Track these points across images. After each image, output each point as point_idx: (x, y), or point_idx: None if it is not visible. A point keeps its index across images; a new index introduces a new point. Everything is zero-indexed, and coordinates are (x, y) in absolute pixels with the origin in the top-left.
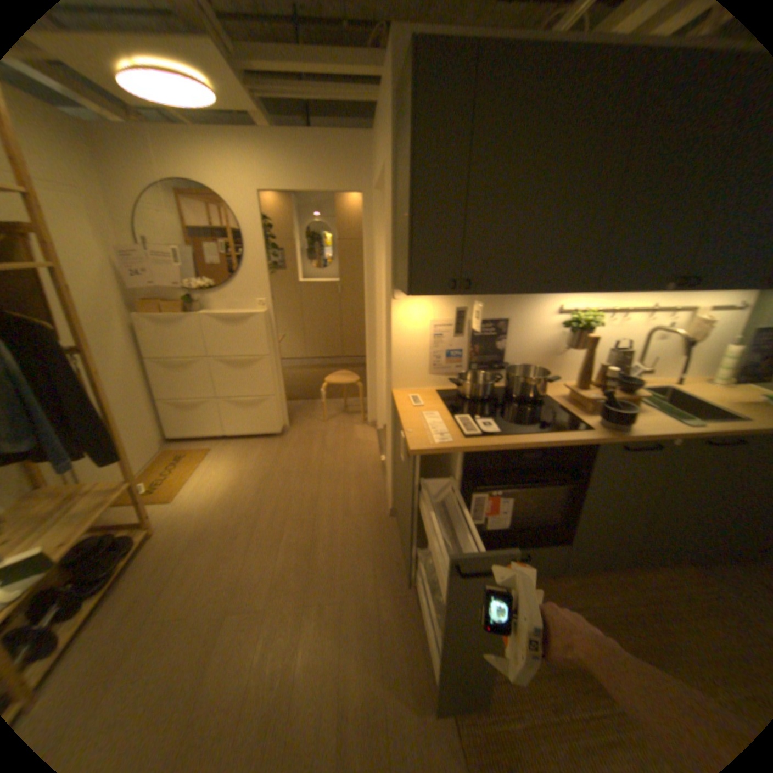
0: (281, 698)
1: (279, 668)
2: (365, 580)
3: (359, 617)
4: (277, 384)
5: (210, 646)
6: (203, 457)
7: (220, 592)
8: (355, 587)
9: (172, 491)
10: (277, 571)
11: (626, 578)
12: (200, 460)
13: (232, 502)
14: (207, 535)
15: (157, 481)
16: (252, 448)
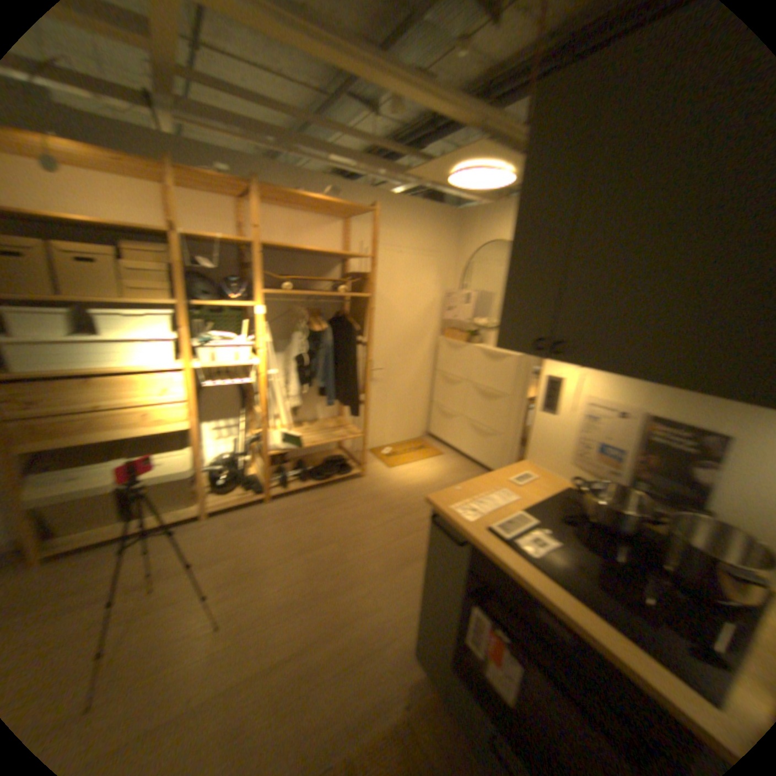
0: (298, 608)
1: (315, 595)
2: (410, 619)
3: (375, 631)
4: (512, 427)
5: (314, 549)
6: (432, 456)
7: (347, 531)
8: (398, 613)
9: (395, 462)
10: (378, 551)
11: None
12: (428, 456)
13: (411, 493)
14: (379, 499)
15: (396, 452)
16: (467, 470)
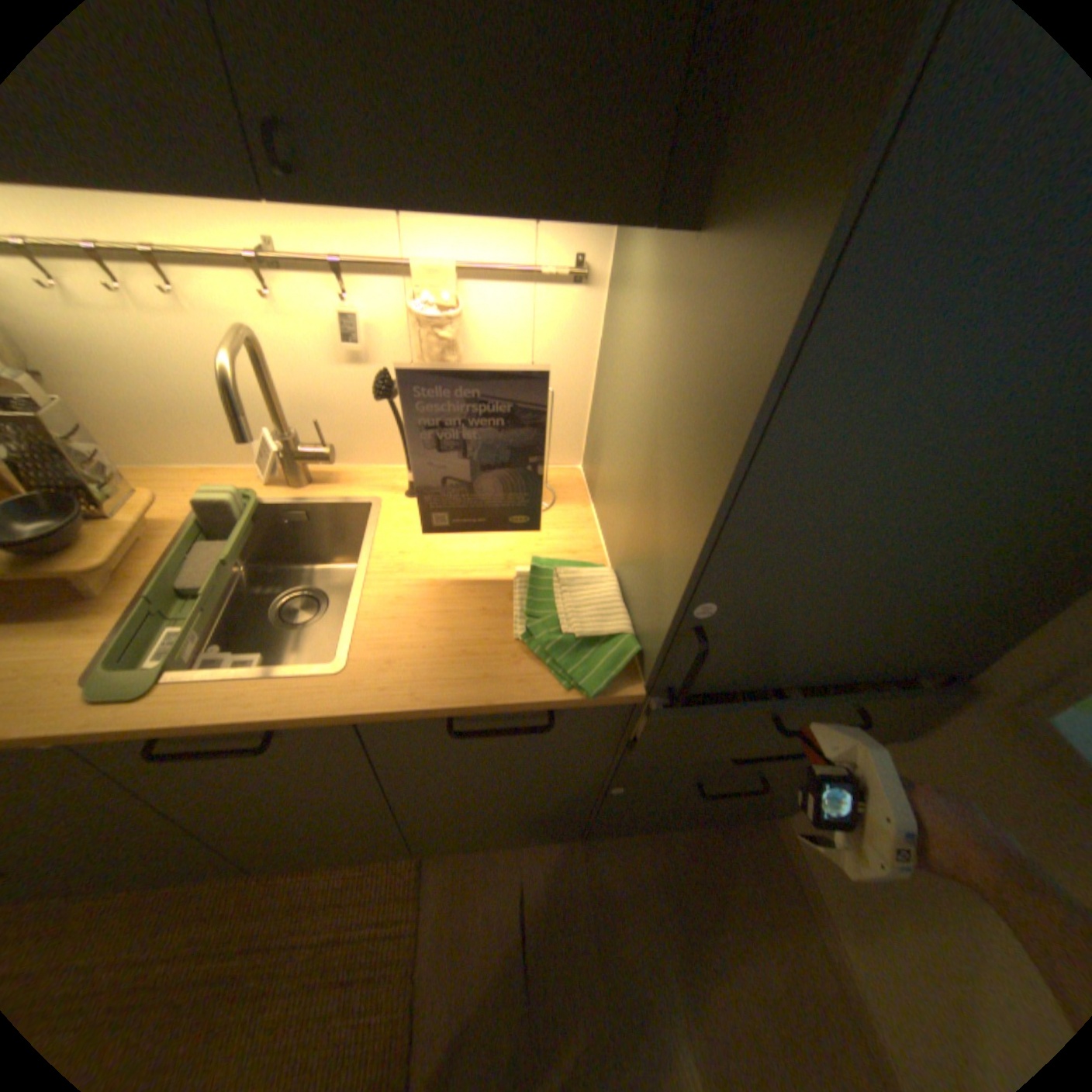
0: None
1: None
2: None
3: None
4: None
5: None
6: None
7: None
8: None
9: None
10: None
11: (254, 883)
12: None
13: None
14: None
15: None
16: None
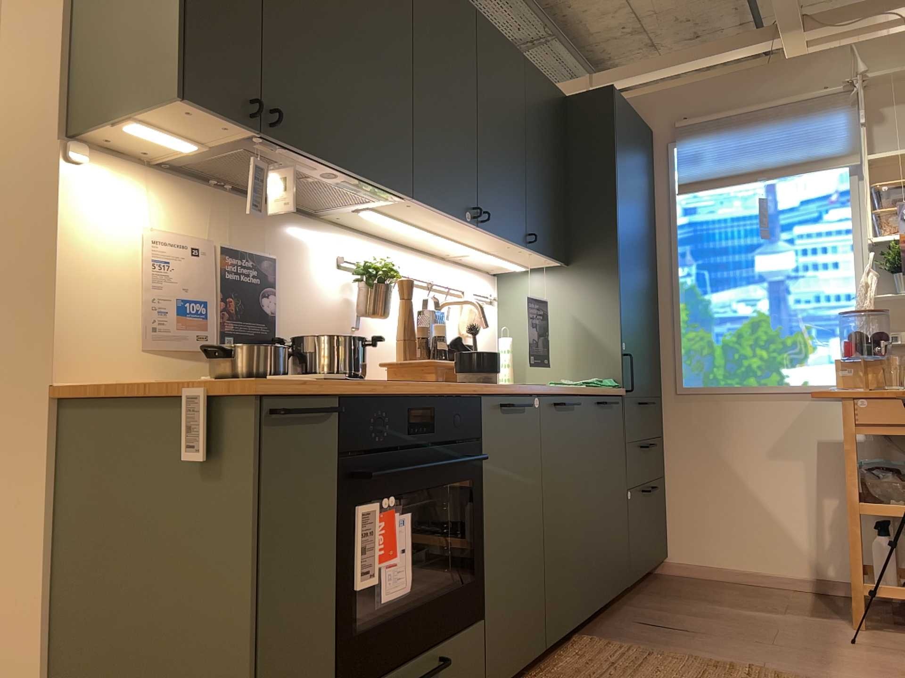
0: None
1: None
2: None
3: None
4: None
5: None
6: None
7: None
8: None
9: None
10: None
11: None
12: None
13: None
14: None
15: None
16: None
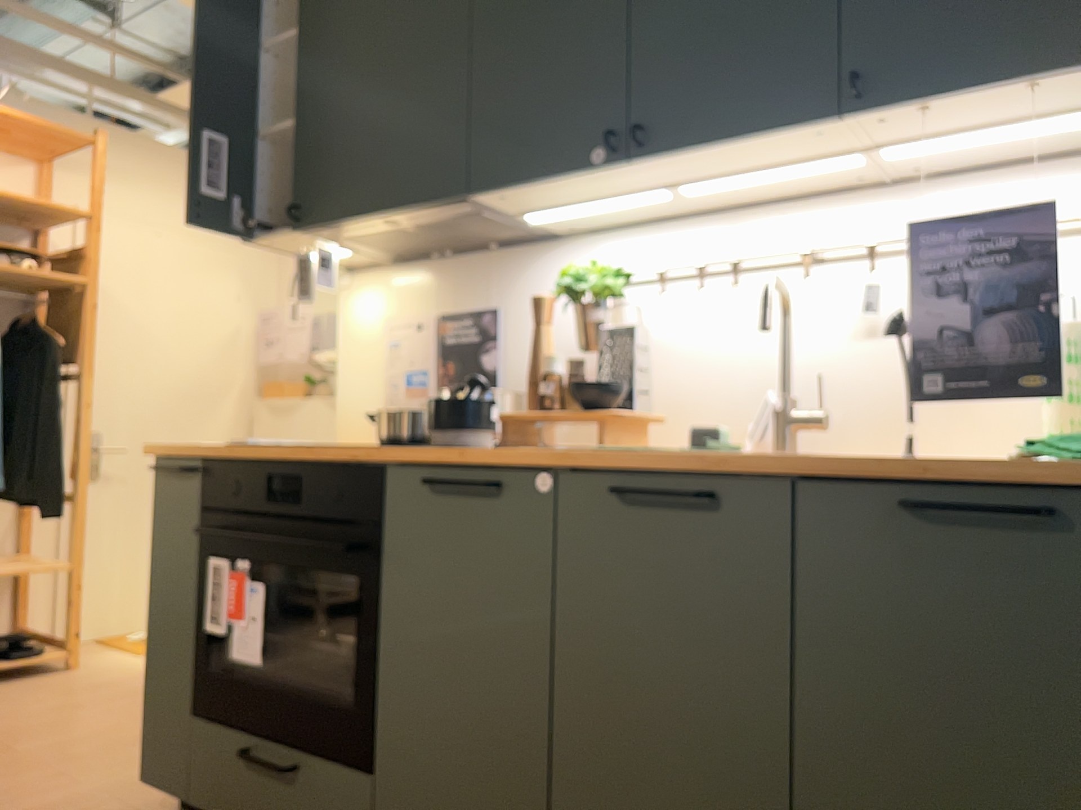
0: None
1: None
2: (145, 785)
3: (62, 805)
4: None
5: None
6: None
7: (18, 726)
8: (119, 784)
9: None
10: (91, 736)
11: None
12: None
13: None
14: (106, 688)
15: None
16: None
